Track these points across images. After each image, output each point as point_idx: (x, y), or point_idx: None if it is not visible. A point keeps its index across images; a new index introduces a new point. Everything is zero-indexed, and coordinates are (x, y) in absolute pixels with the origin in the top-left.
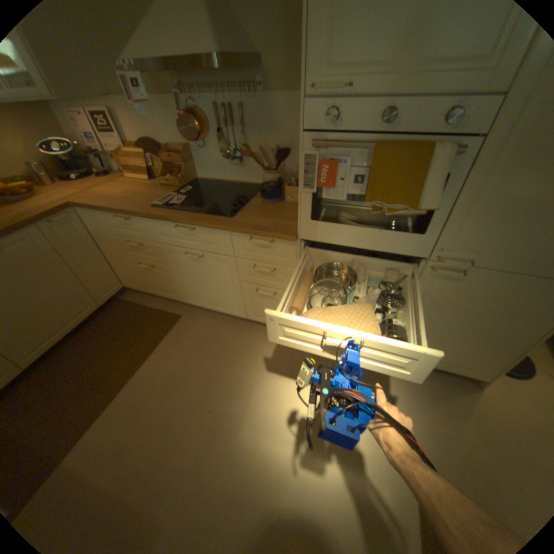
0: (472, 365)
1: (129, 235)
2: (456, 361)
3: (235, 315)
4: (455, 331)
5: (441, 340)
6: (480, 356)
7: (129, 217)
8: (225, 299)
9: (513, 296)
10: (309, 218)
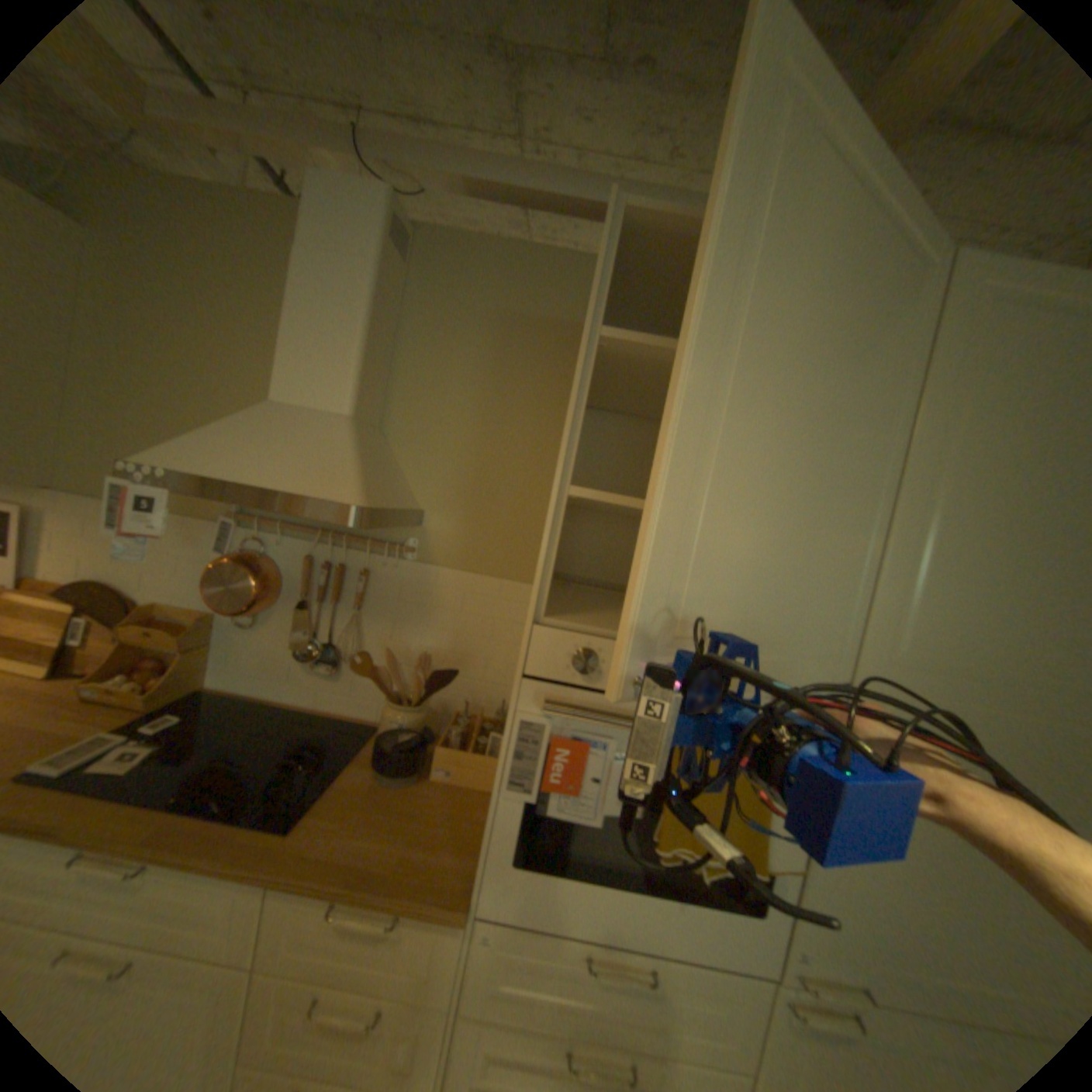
0: None
1: None
2: None
3: None
4: None
5: None
6: None
7: None
8: None
9: None
10: (512, 864)
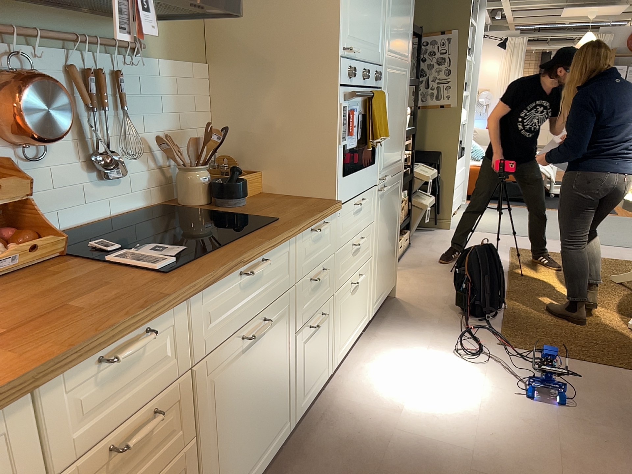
0: (391, 273)
1: (125, 408)
2: (387, 277)
3: (282, 440)
4: (386, 245)
5: (383, 262)
6: (391, 261)
7: (160, 317)
8: (277, 408)
9: (393, 194)
10: (342, 176)
